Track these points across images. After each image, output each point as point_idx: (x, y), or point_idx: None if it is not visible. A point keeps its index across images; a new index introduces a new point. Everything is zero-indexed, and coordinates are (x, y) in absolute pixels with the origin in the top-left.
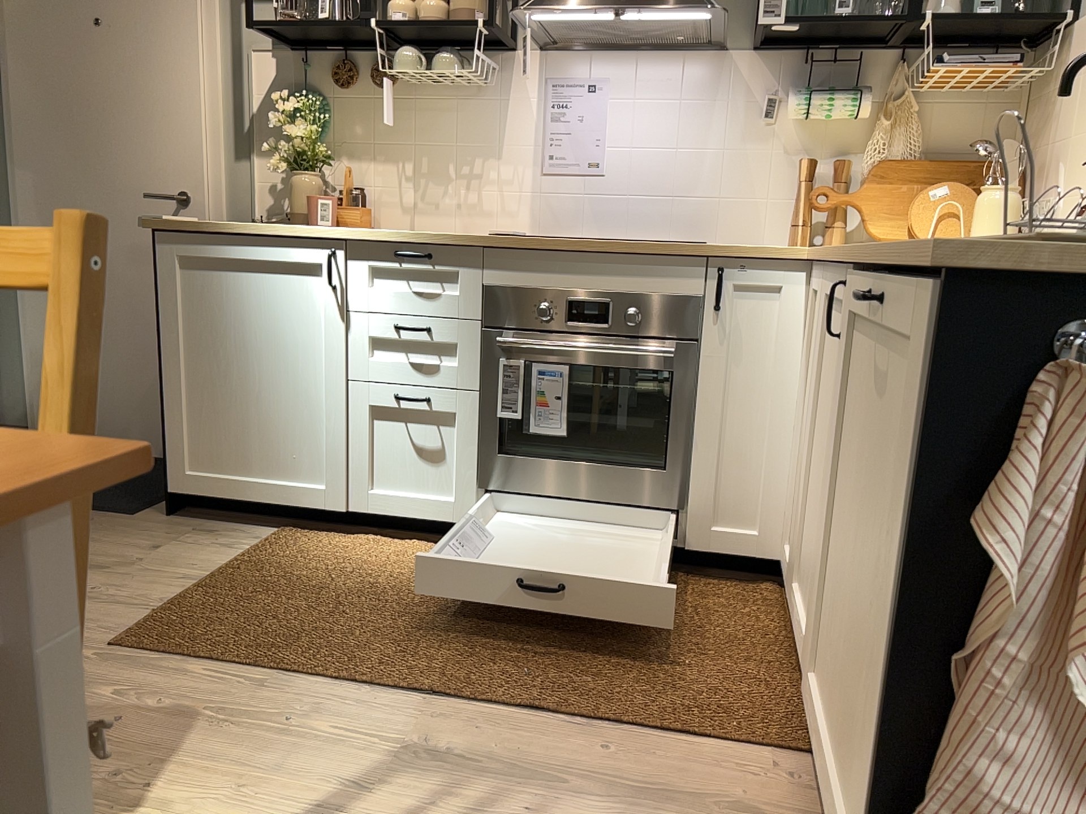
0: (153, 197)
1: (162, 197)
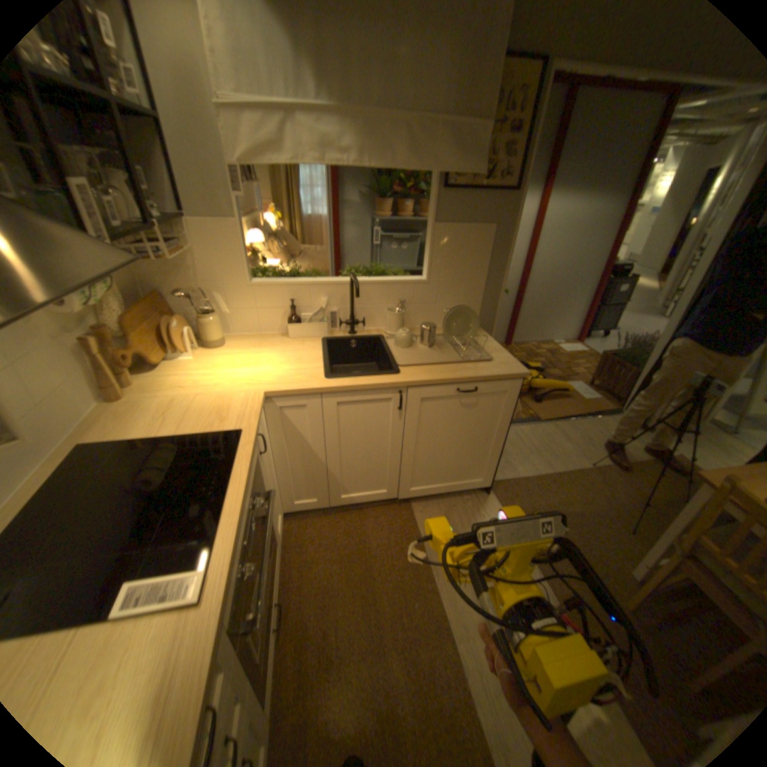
0: None
1: None
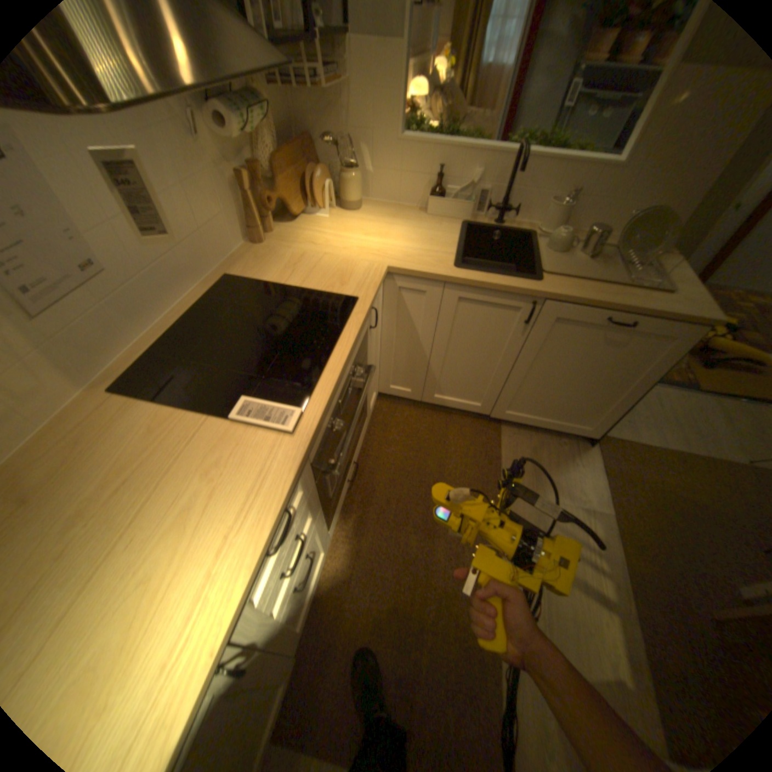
0: None
1: None
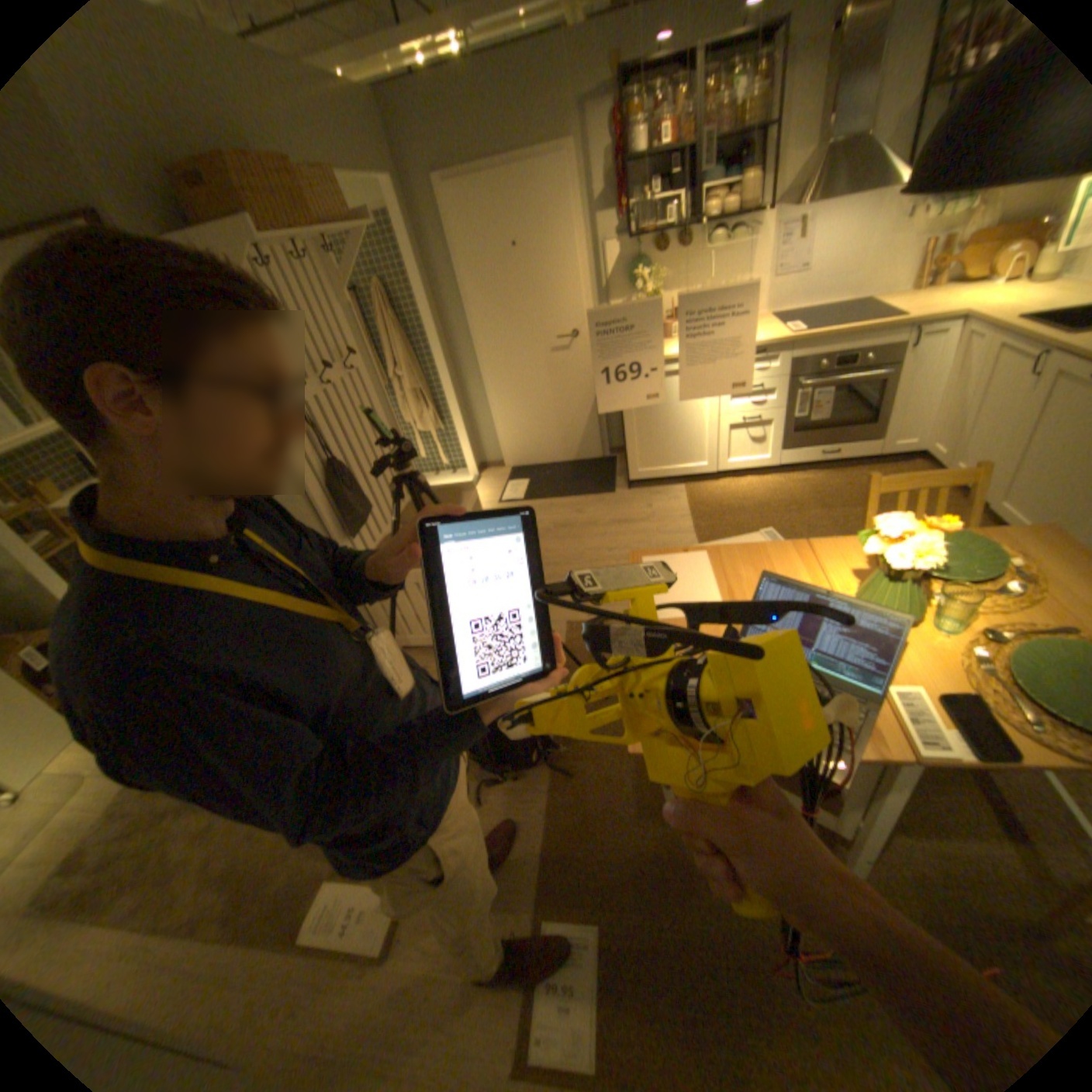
0: (565, 338)
1: (570, 337)
